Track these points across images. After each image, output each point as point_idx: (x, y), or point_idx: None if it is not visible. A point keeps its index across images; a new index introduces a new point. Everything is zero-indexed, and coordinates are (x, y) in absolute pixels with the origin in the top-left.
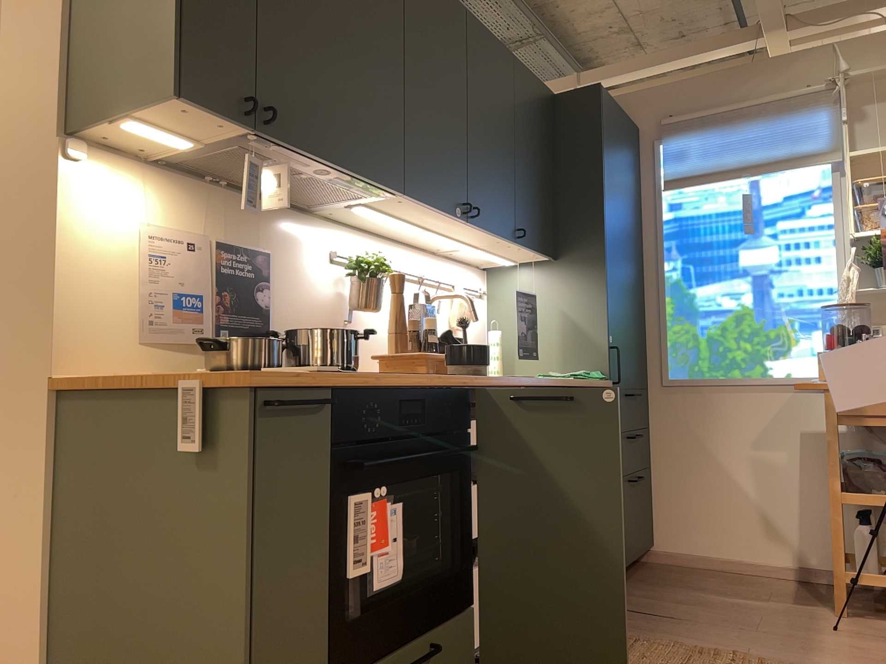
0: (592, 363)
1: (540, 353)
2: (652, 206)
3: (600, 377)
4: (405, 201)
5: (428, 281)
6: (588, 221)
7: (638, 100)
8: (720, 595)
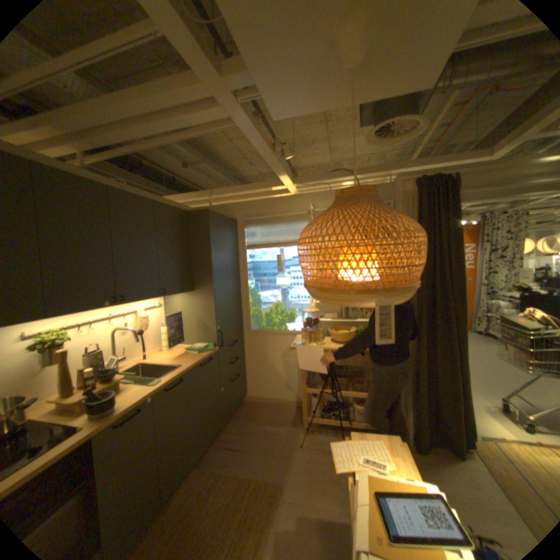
0: (209, 339)
1: (187, 334)
2: (242, 256)
3: (210, 350)
4: (55, 316)
5: (115, 316)
6: (205, 275)
7: (236, 207)
8: (264, 427)
